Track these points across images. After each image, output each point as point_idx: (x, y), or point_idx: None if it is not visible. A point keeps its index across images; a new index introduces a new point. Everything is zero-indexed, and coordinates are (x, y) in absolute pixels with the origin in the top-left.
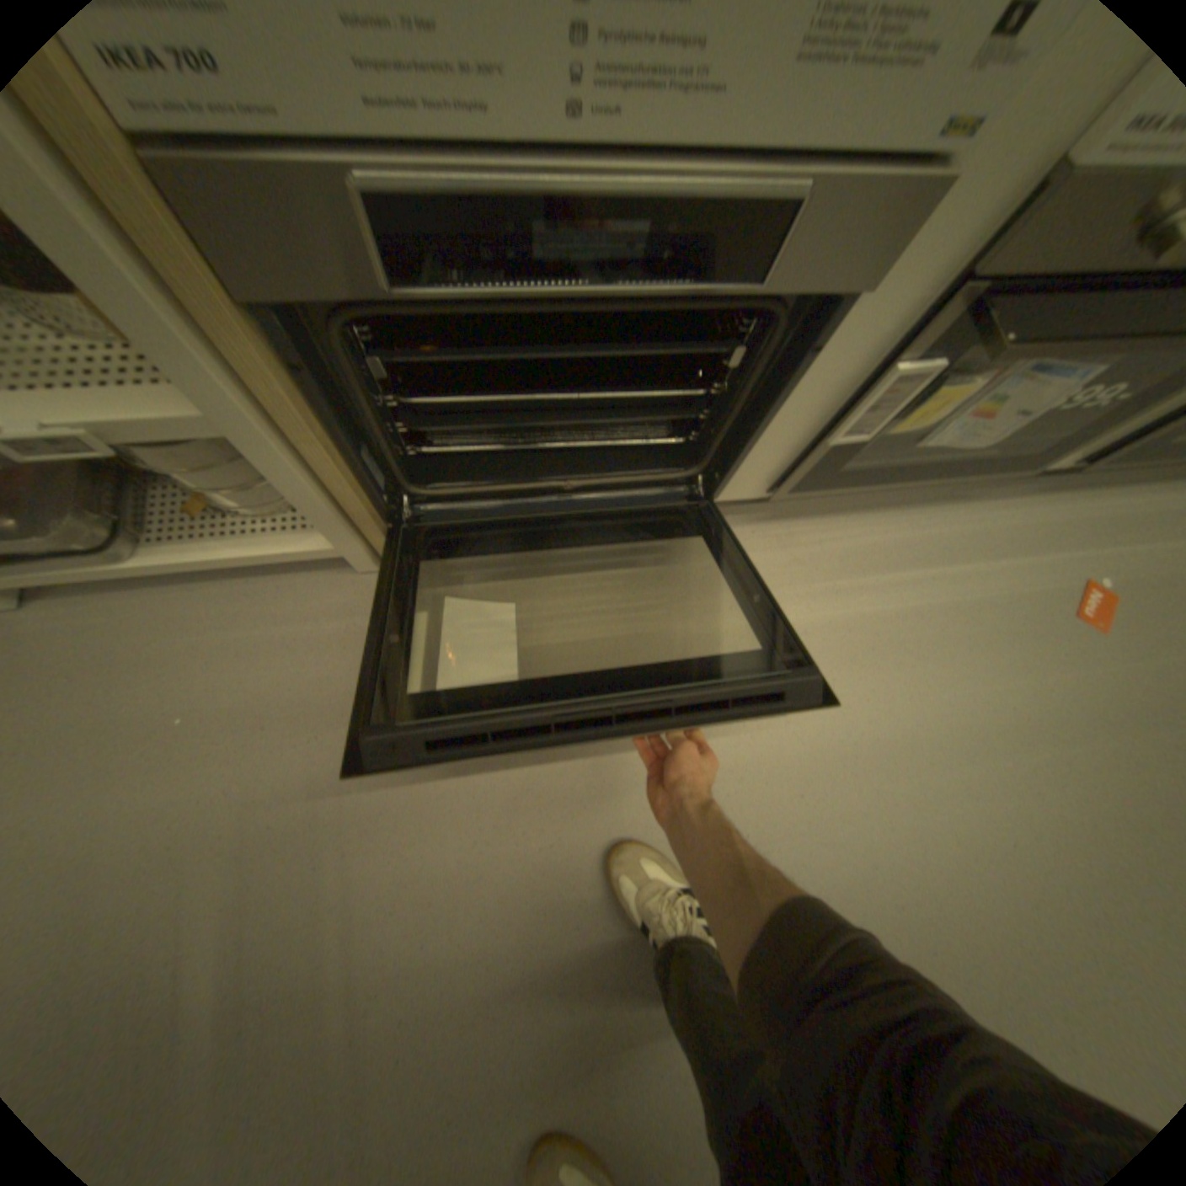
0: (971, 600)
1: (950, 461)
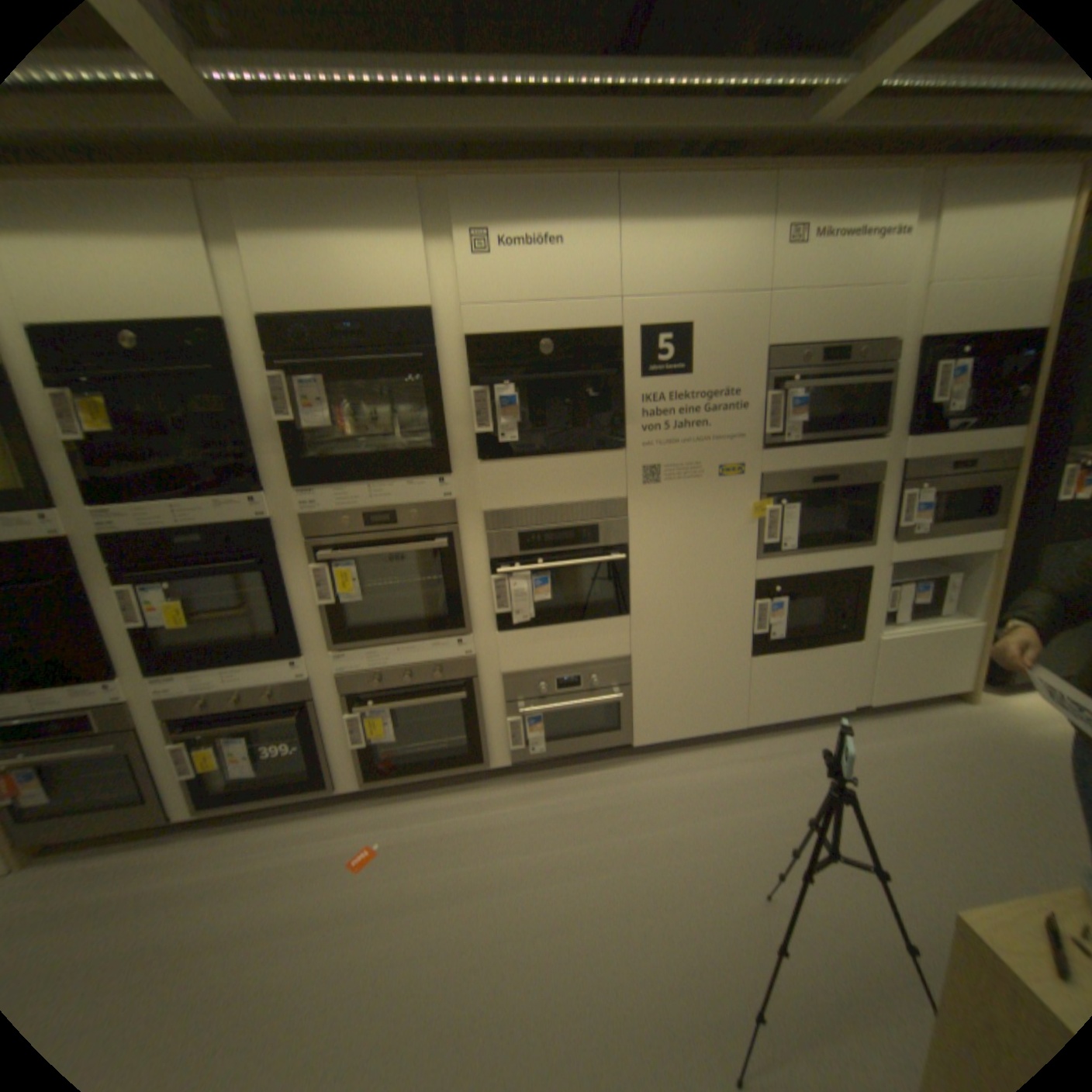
0: (289, 866)
1: (268, 791)
